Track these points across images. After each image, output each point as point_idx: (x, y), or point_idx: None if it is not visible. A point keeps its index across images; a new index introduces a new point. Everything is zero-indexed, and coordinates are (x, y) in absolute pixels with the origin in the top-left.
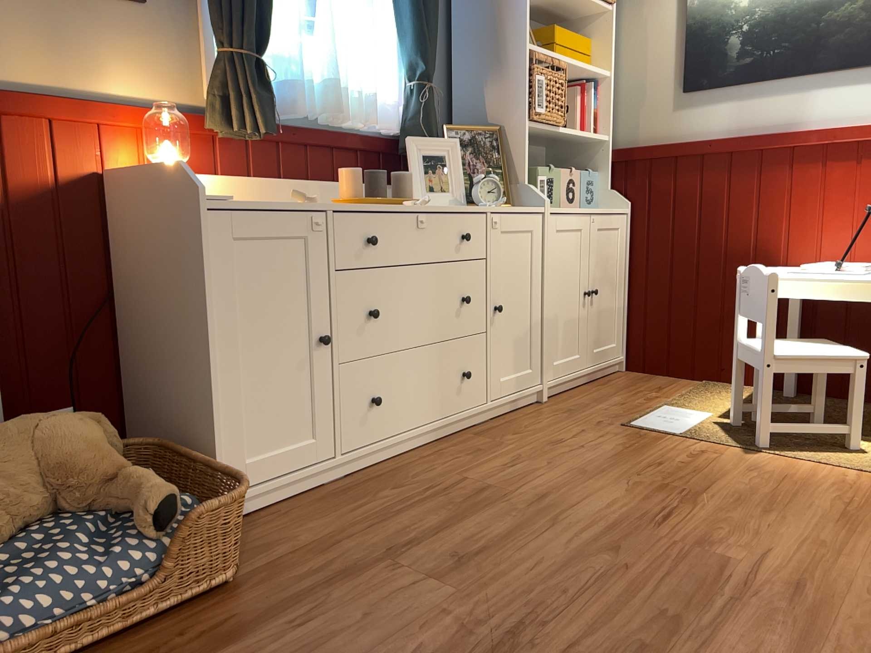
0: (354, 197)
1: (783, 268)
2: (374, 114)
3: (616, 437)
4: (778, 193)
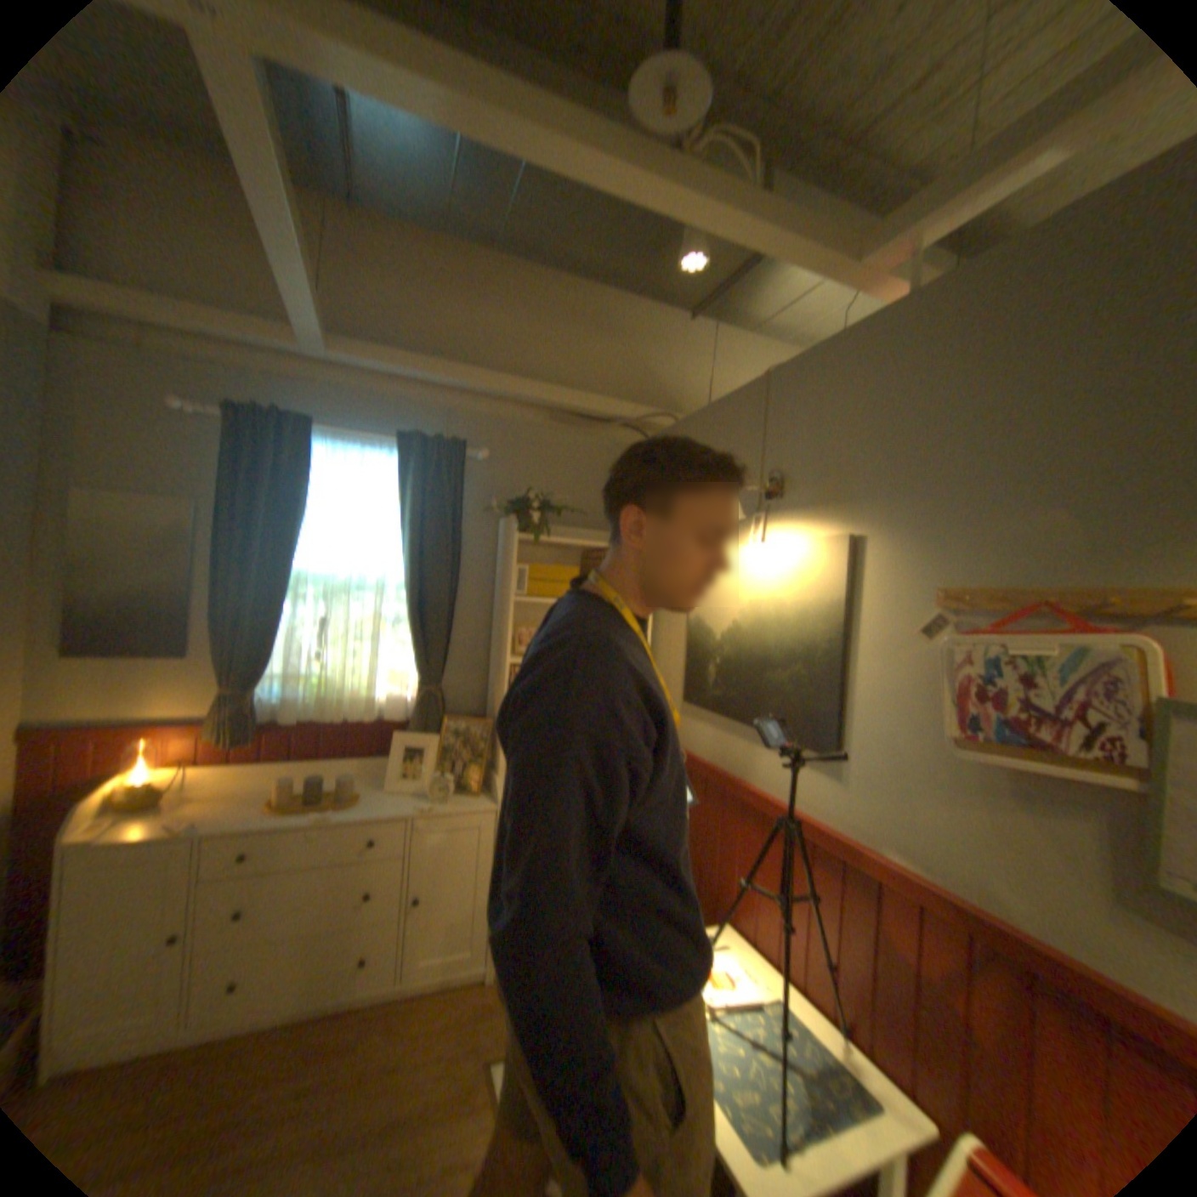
0: (273, 808)
1: (719, 936)
2: (390, 705)
3: (444, 1089)
4: (733, 843)
